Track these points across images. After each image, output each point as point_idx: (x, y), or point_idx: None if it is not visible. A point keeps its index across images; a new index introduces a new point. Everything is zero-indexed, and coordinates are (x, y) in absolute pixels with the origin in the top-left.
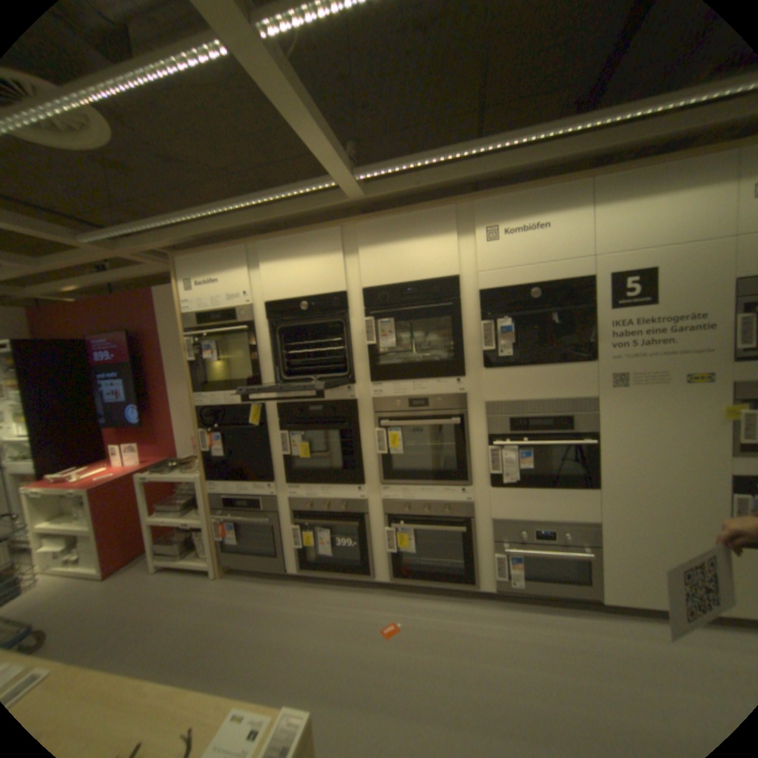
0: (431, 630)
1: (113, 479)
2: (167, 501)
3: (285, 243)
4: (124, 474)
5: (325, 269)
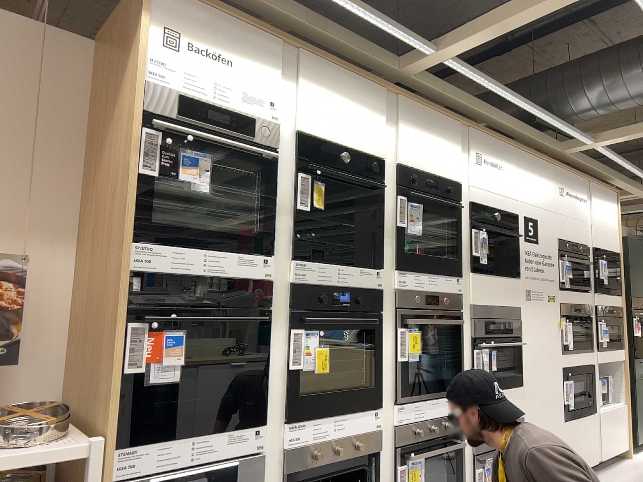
0: None
1: None
2: None
3: (335, 77)
4: None
5: (369, 127)
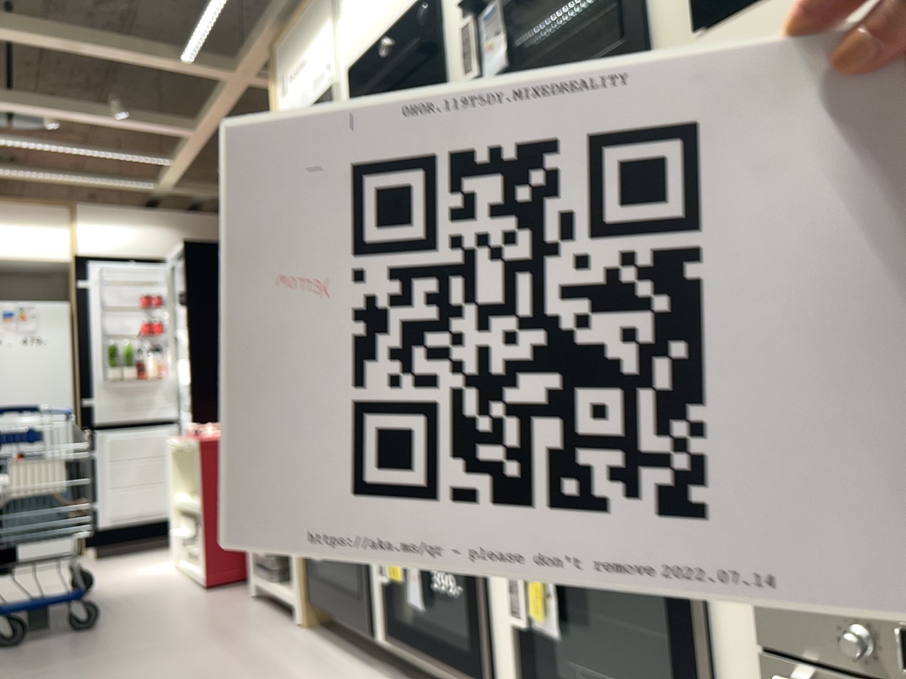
0: None
1: None
2: None
3: None
4: None
5: None
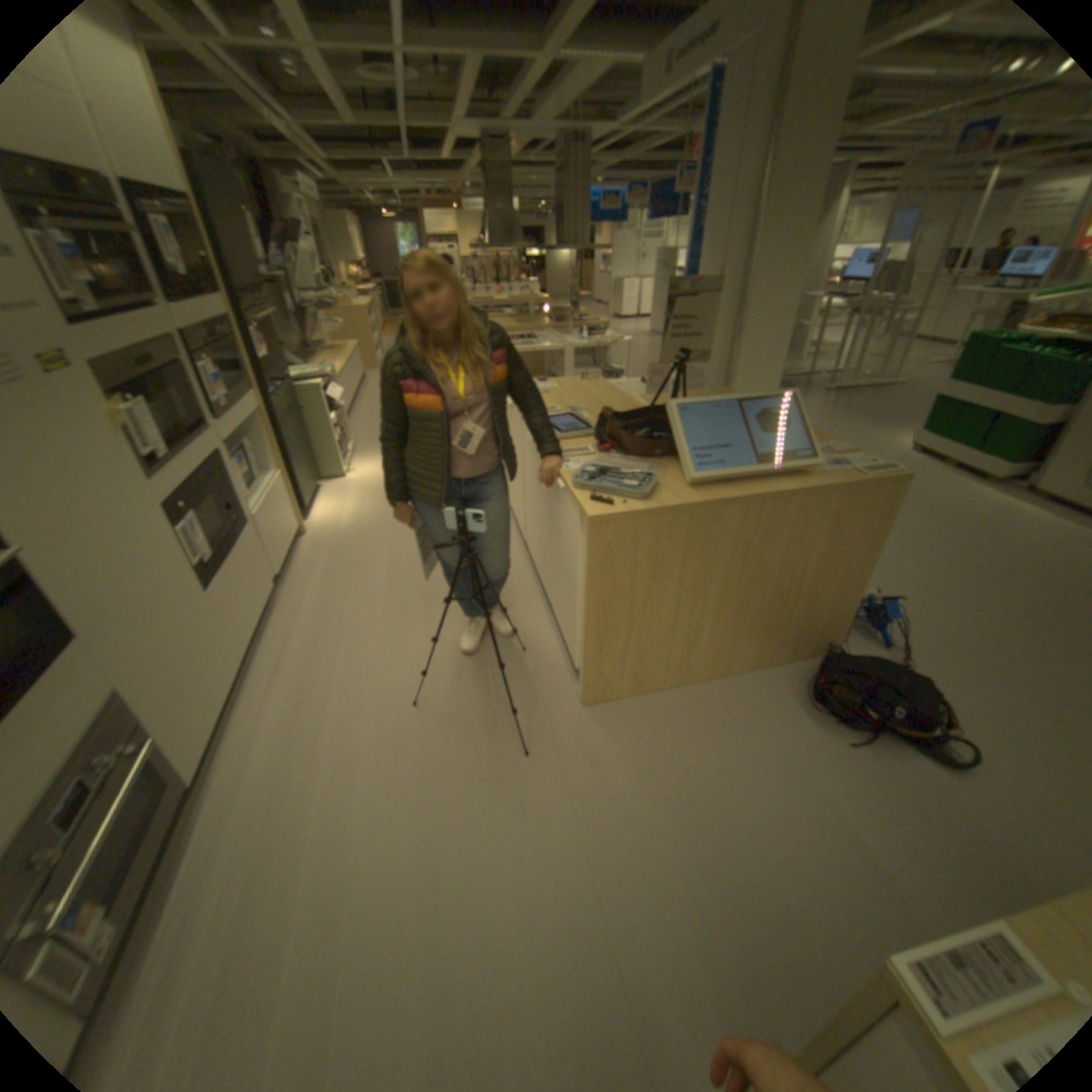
0: None
1: None
2: None
3: None
4: None
5: None
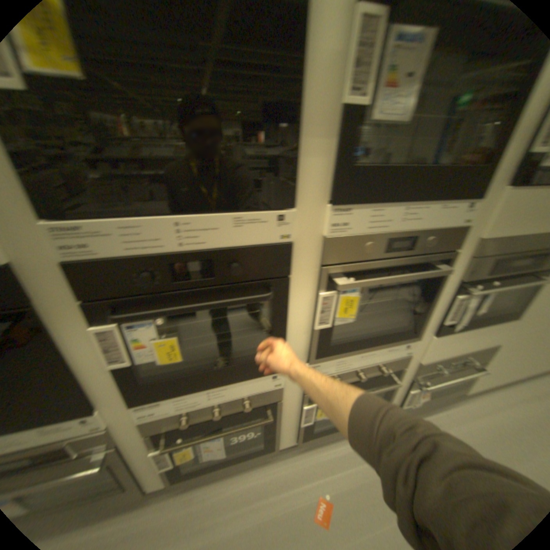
0: (358, 483)
1: None
2: None
3: None
4: None
5: None
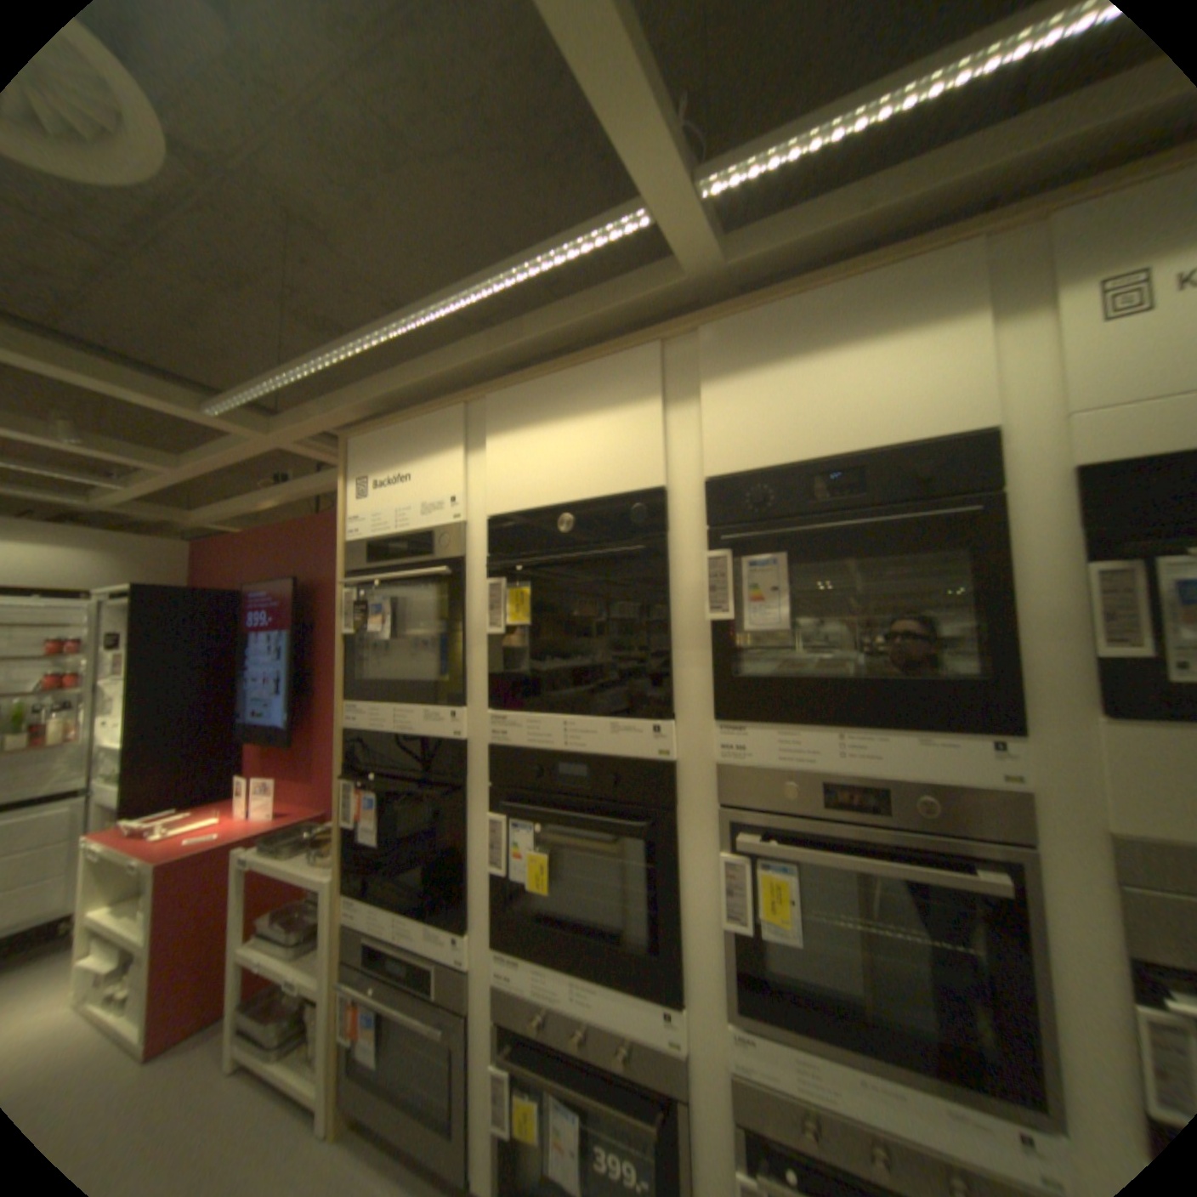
0: None
1: (215, 848)
2: (289, 913)
3: (541, 389)
4: (239, 839)
5: (620, 436)
